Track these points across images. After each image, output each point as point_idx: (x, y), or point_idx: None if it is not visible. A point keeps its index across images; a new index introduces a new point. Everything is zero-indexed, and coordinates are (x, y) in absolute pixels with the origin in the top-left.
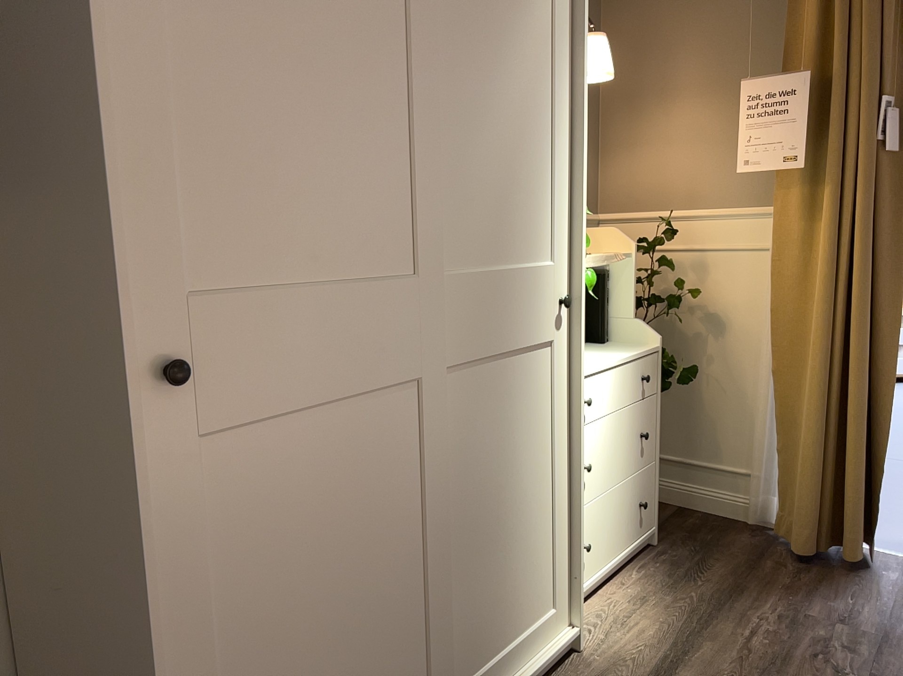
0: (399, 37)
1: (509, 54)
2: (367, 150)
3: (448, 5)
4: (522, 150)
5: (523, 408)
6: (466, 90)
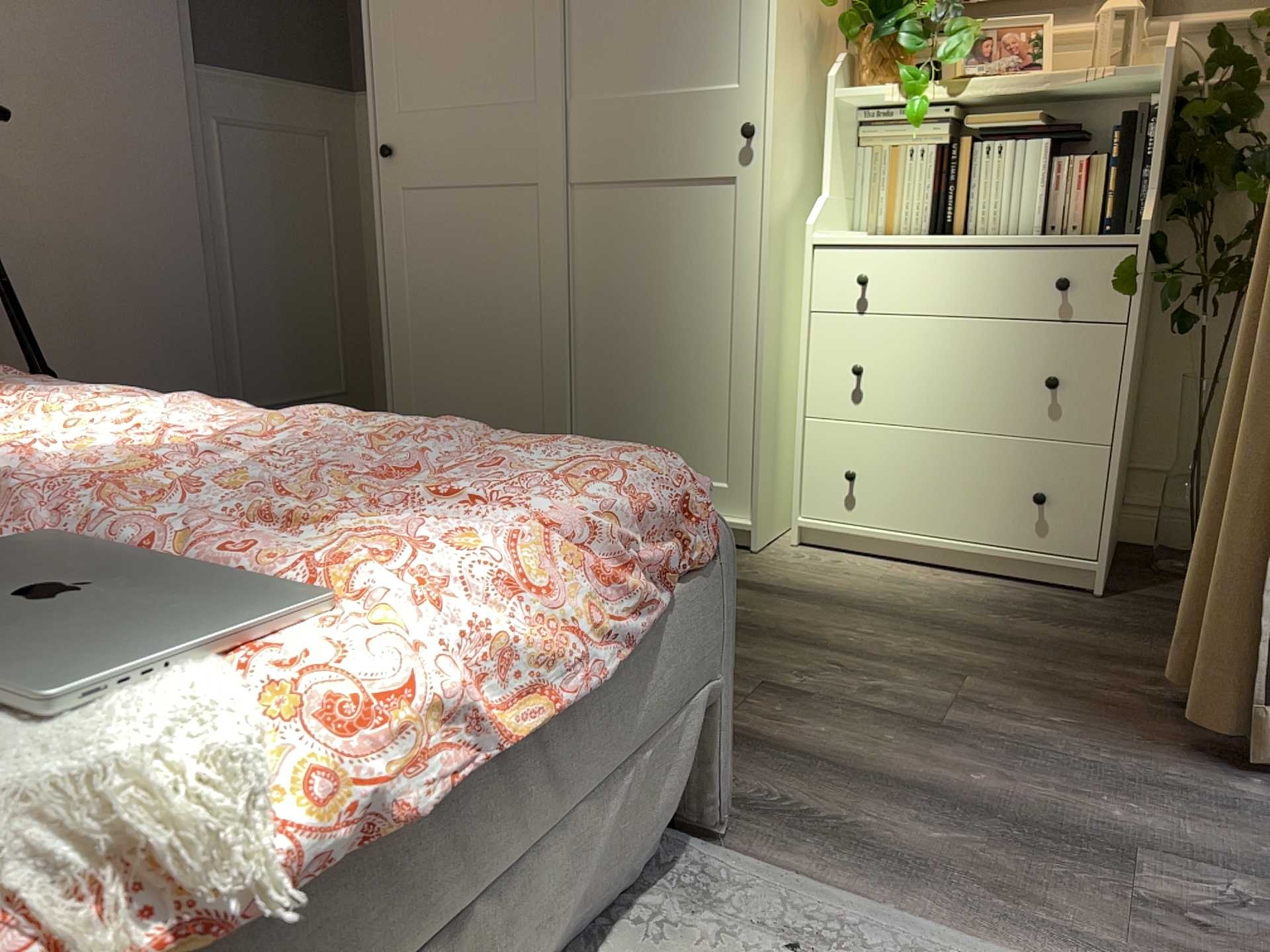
0: None
1: None
2: (497, 15)
3: None
4: None
5: (681, 244)
6: None
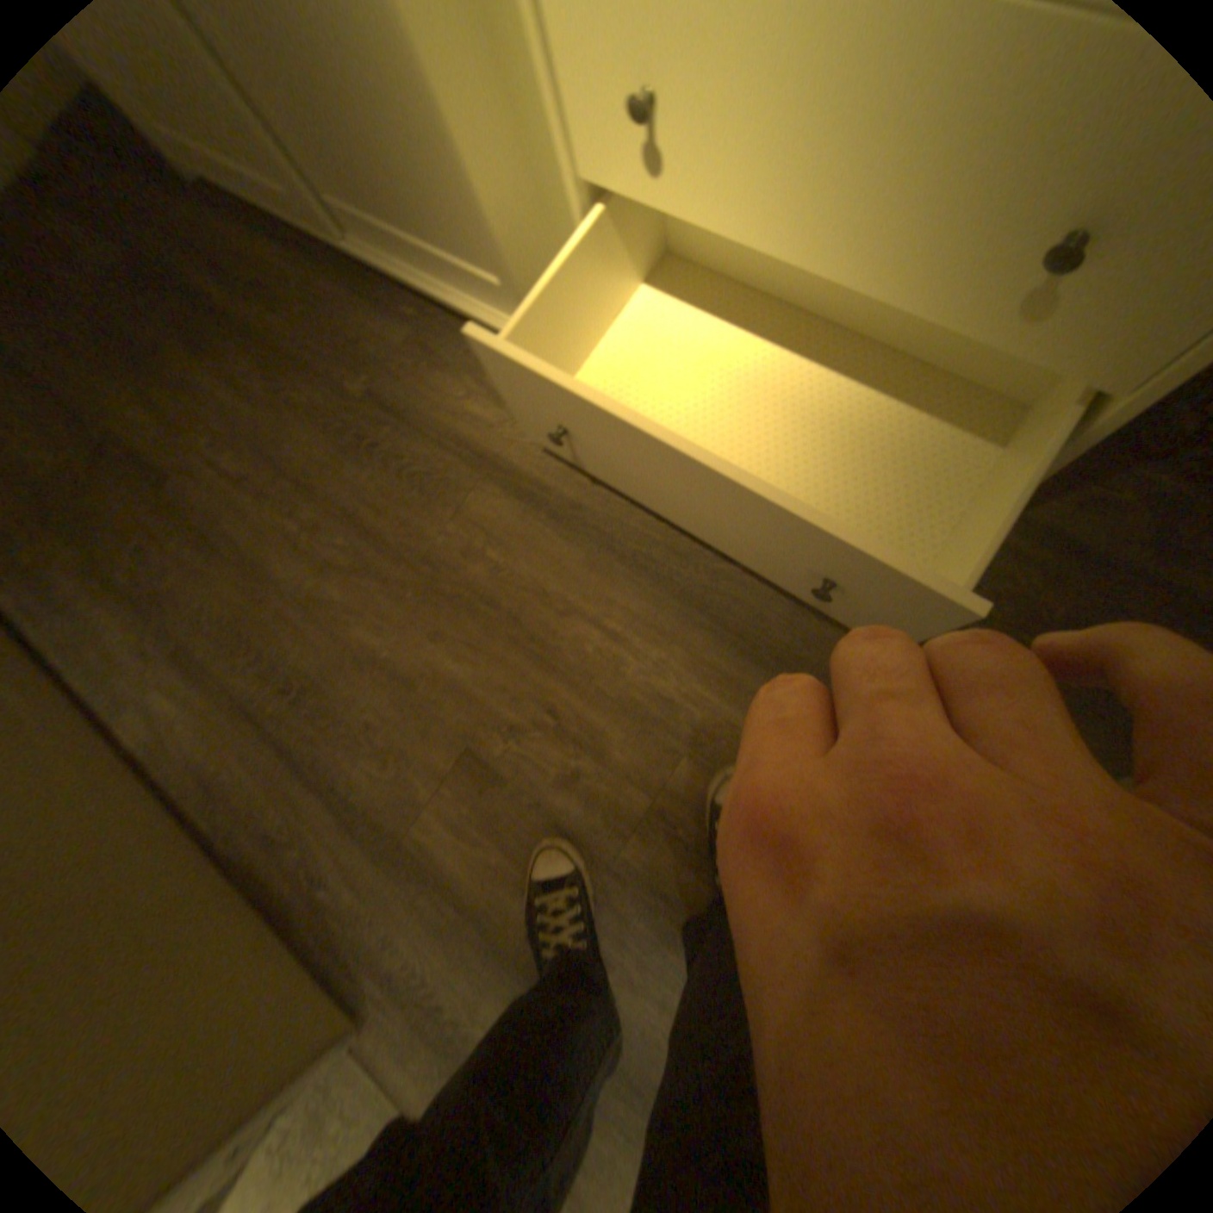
0: None
1: None
2: None
3: None
4: None
5: None
6: None
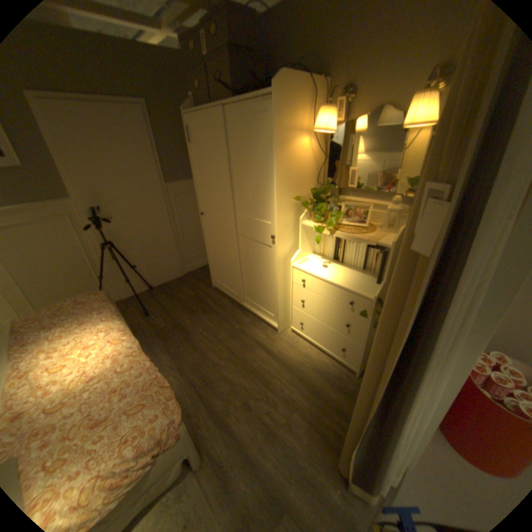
0: (221, 164)
1: (251, 159)
2: (218, 188)
3: (234, 151)
4: (258, 188)
5: (261, 258)
6: (240, 172)
